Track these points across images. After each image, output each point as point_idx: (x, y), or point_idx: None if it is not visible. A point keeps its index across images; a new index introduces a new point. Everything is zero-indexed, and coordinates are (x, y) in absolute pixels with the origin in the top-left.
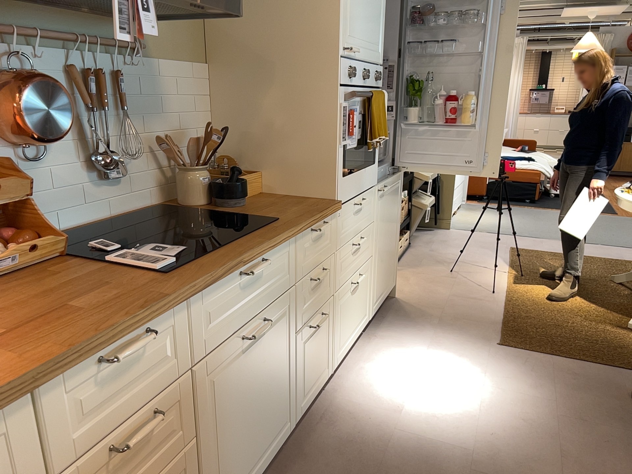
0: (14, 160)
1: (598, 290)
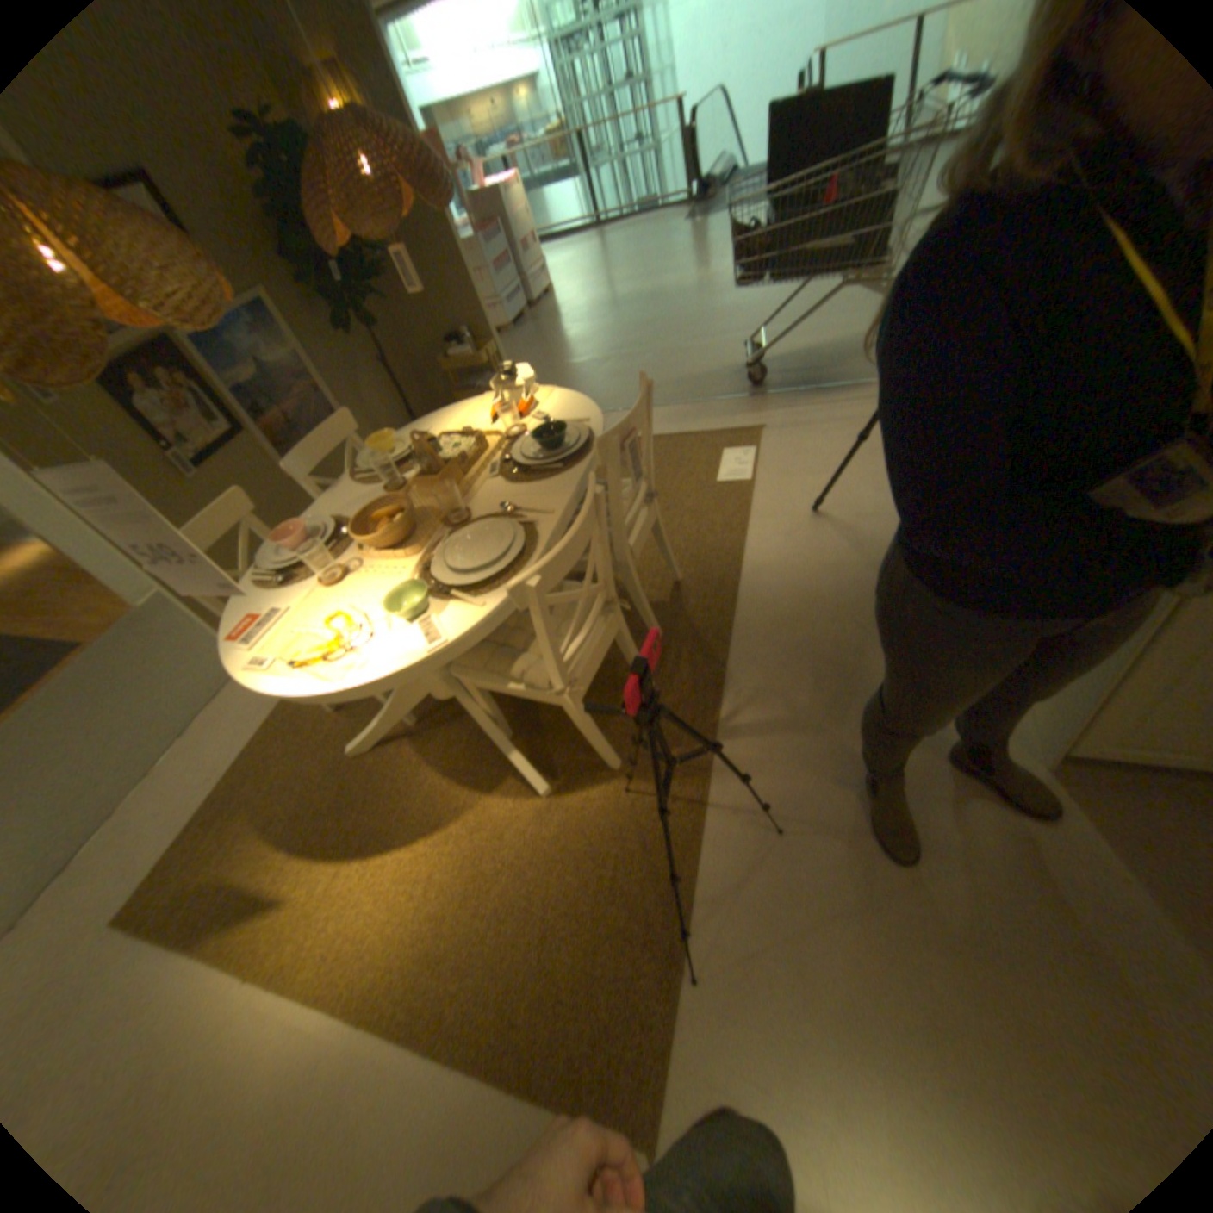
0: None
1: (389, 784)
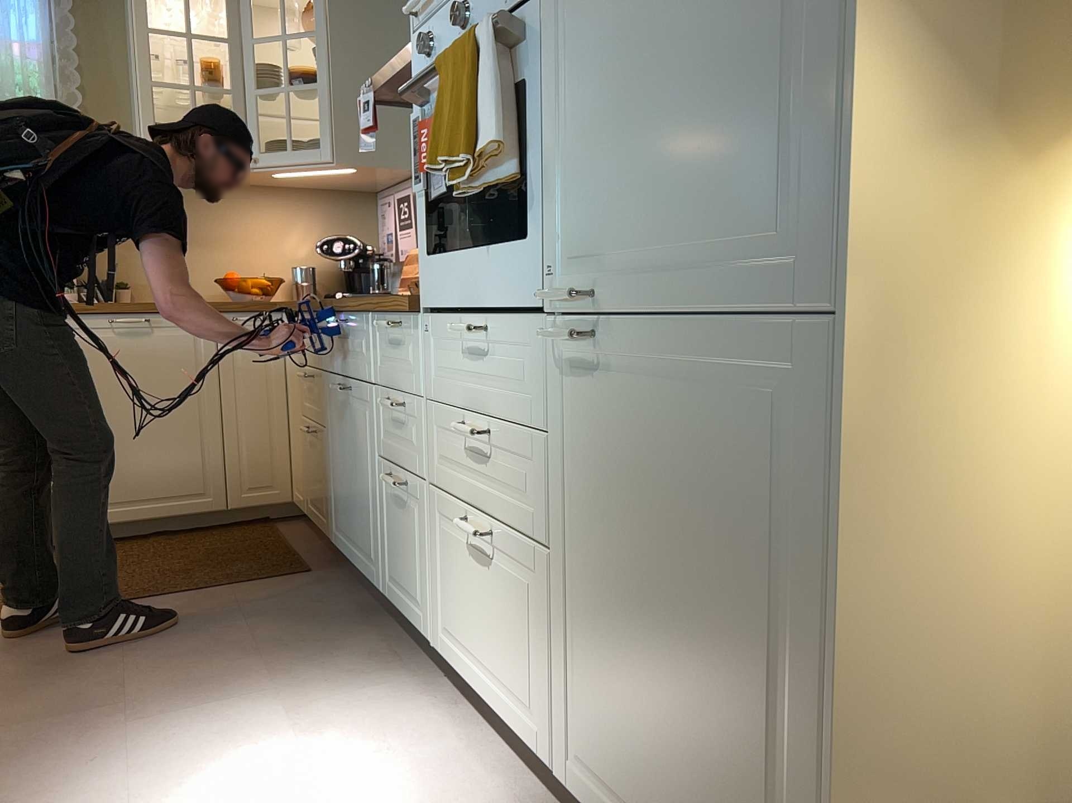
0: None
1: None
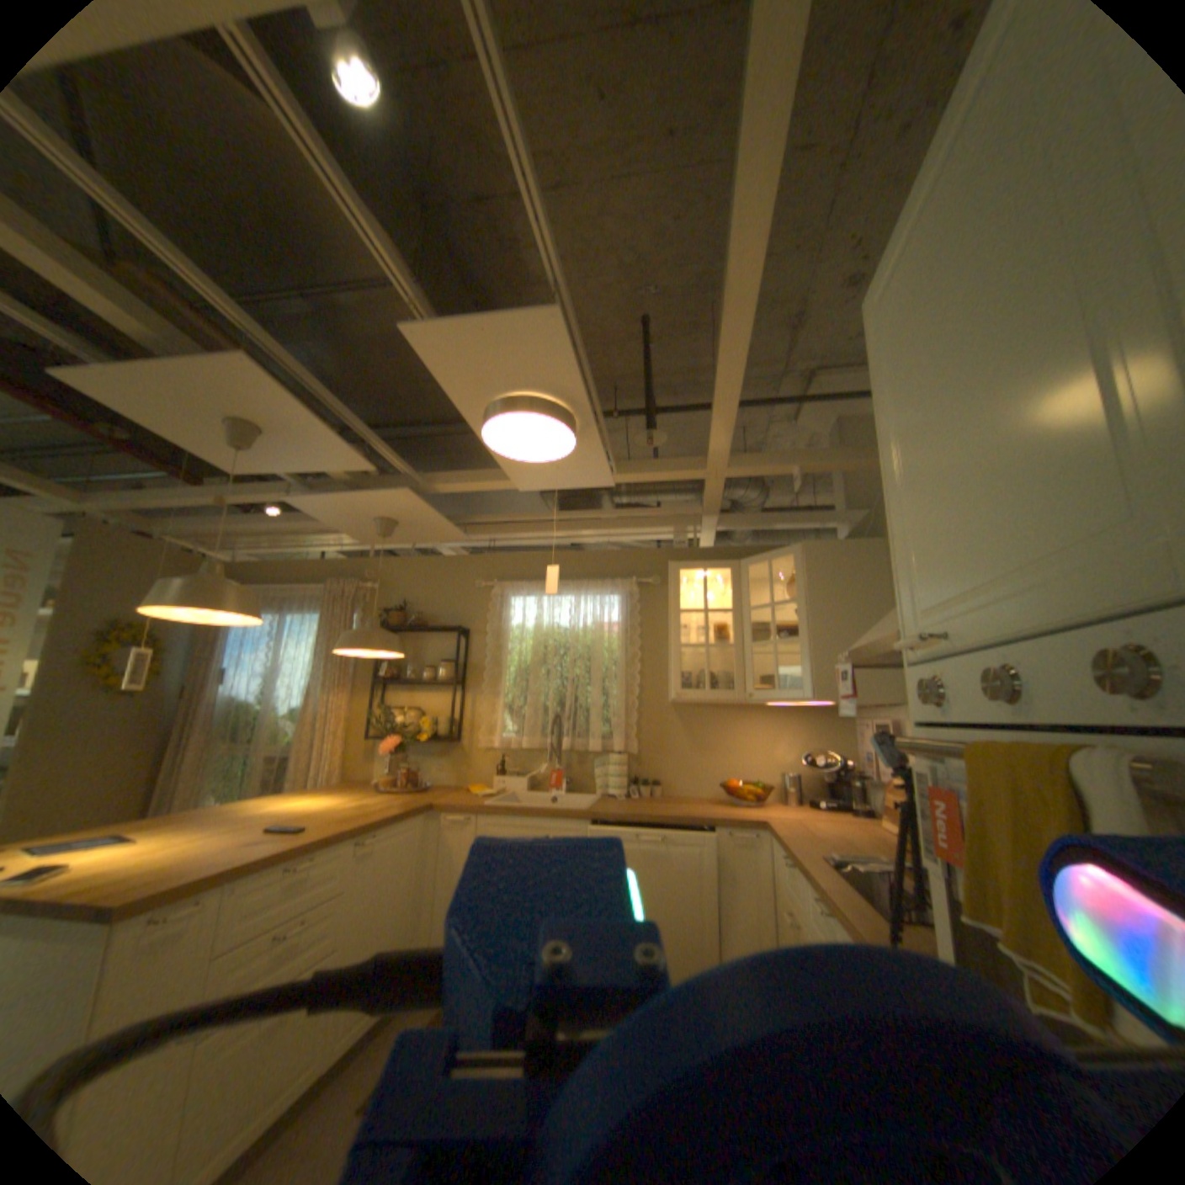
0: None
1: None
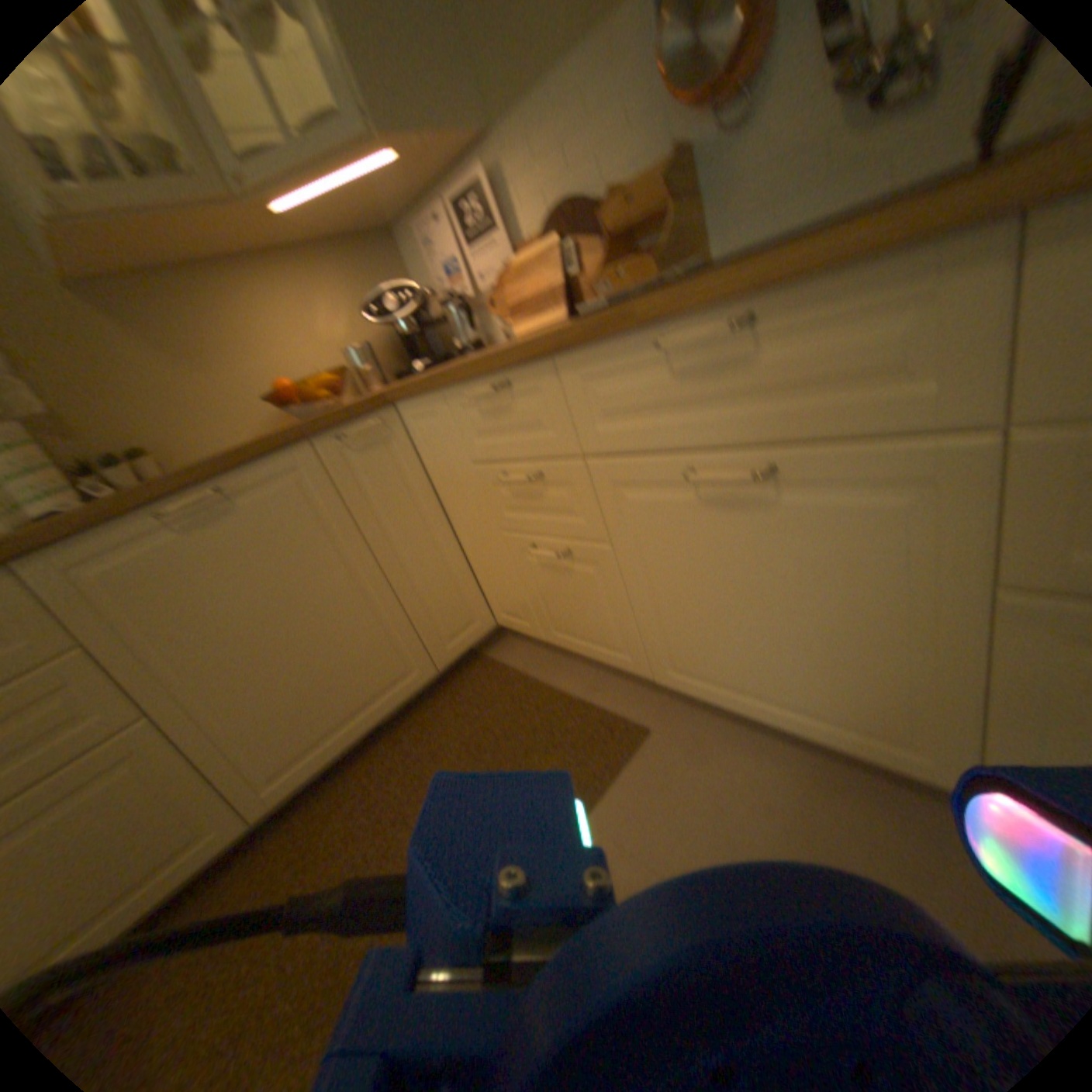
0: (710, 133)
1: None
